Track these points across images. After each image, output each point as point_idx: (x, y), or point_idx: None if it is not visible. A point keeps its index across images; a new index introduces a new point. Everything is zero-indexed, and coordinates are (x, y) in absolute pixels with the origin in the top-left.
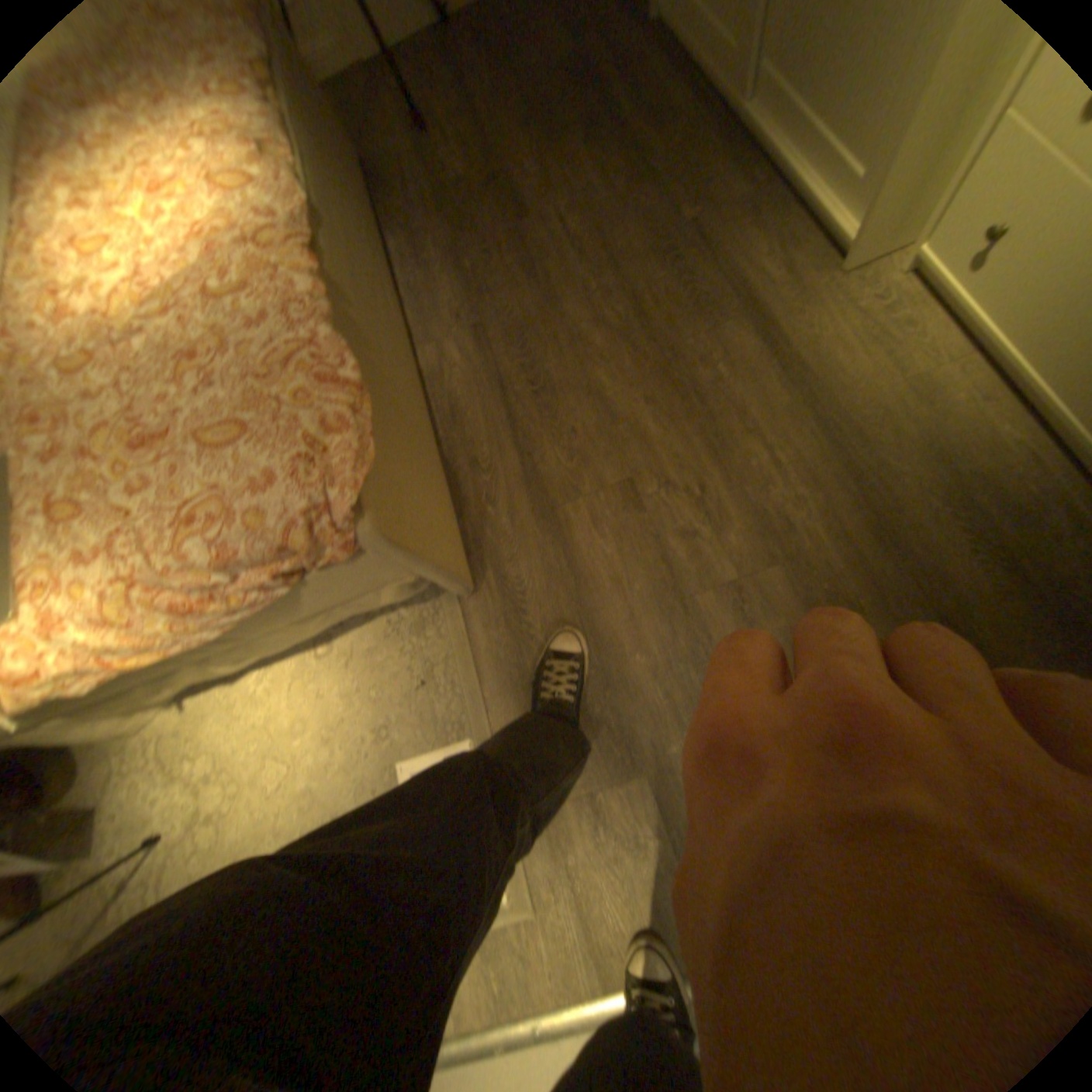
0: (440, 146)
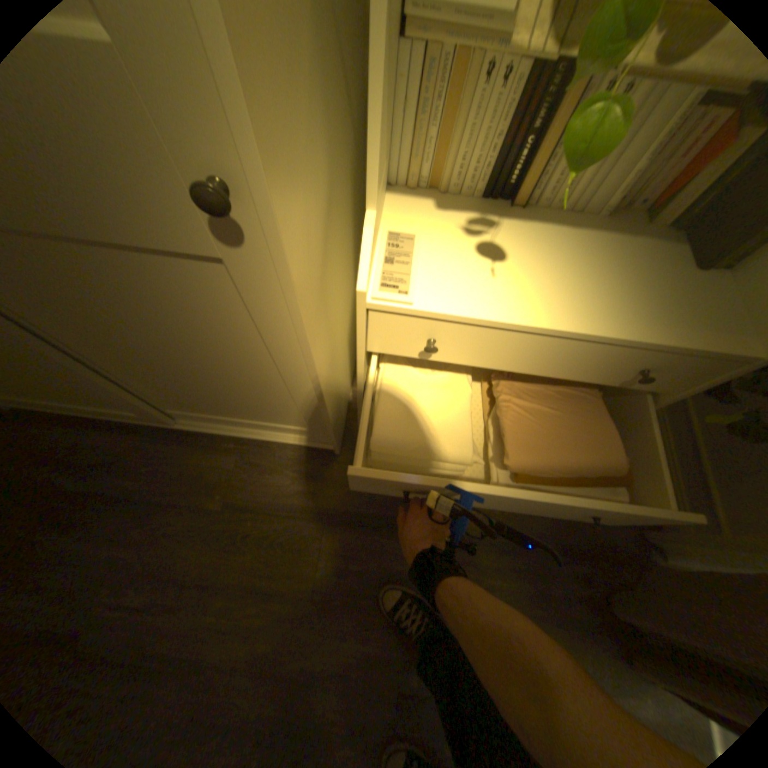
0: None
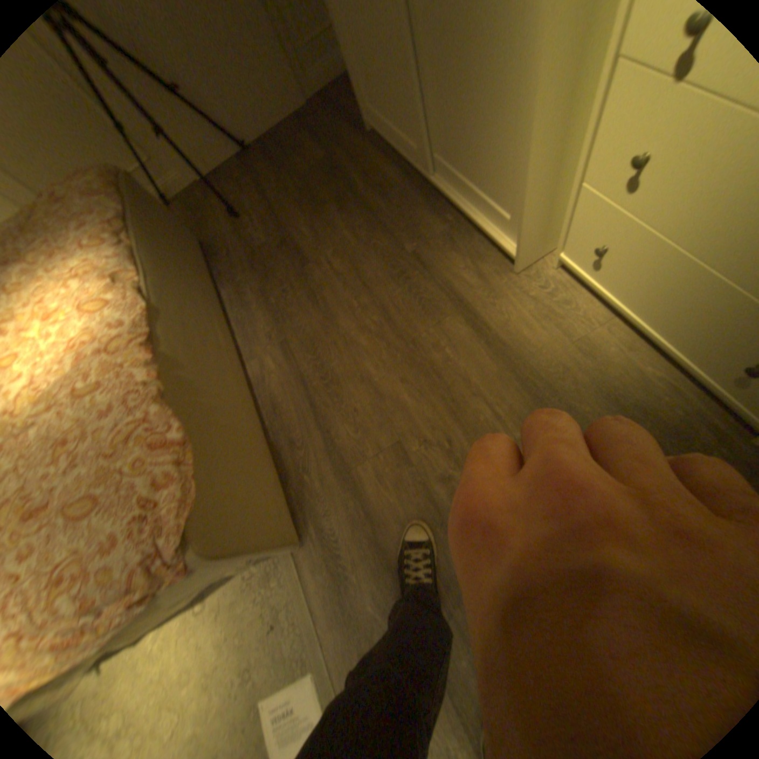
0: (250, 225)
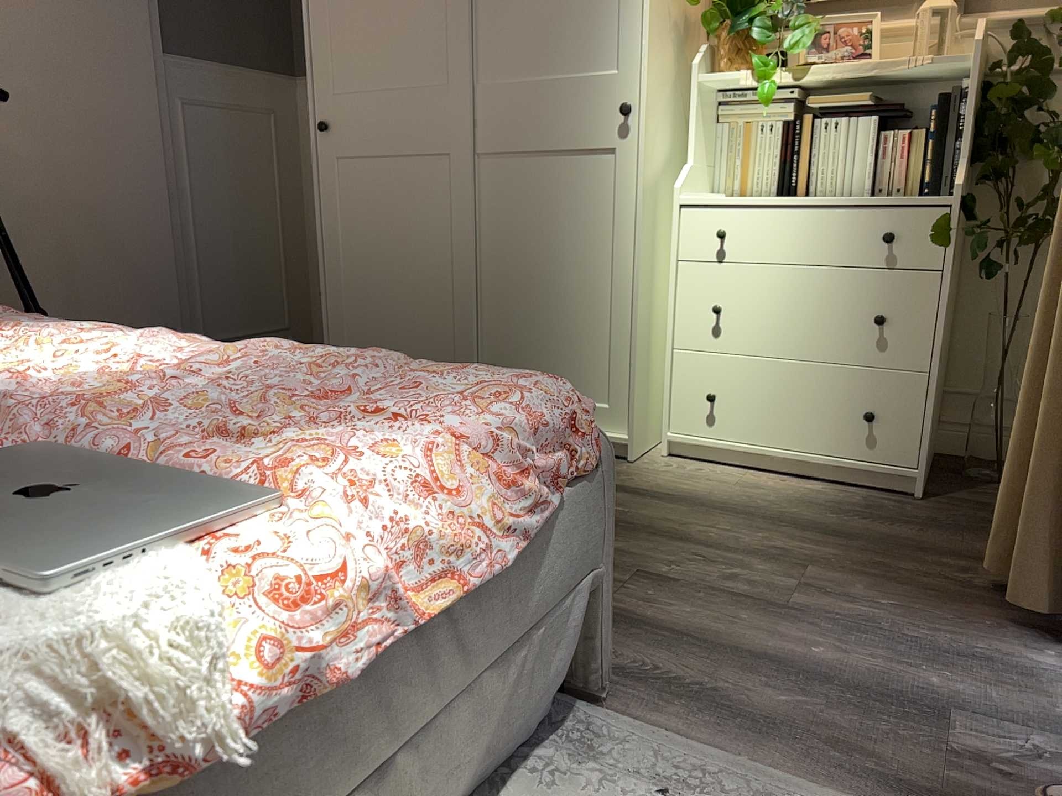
0: None
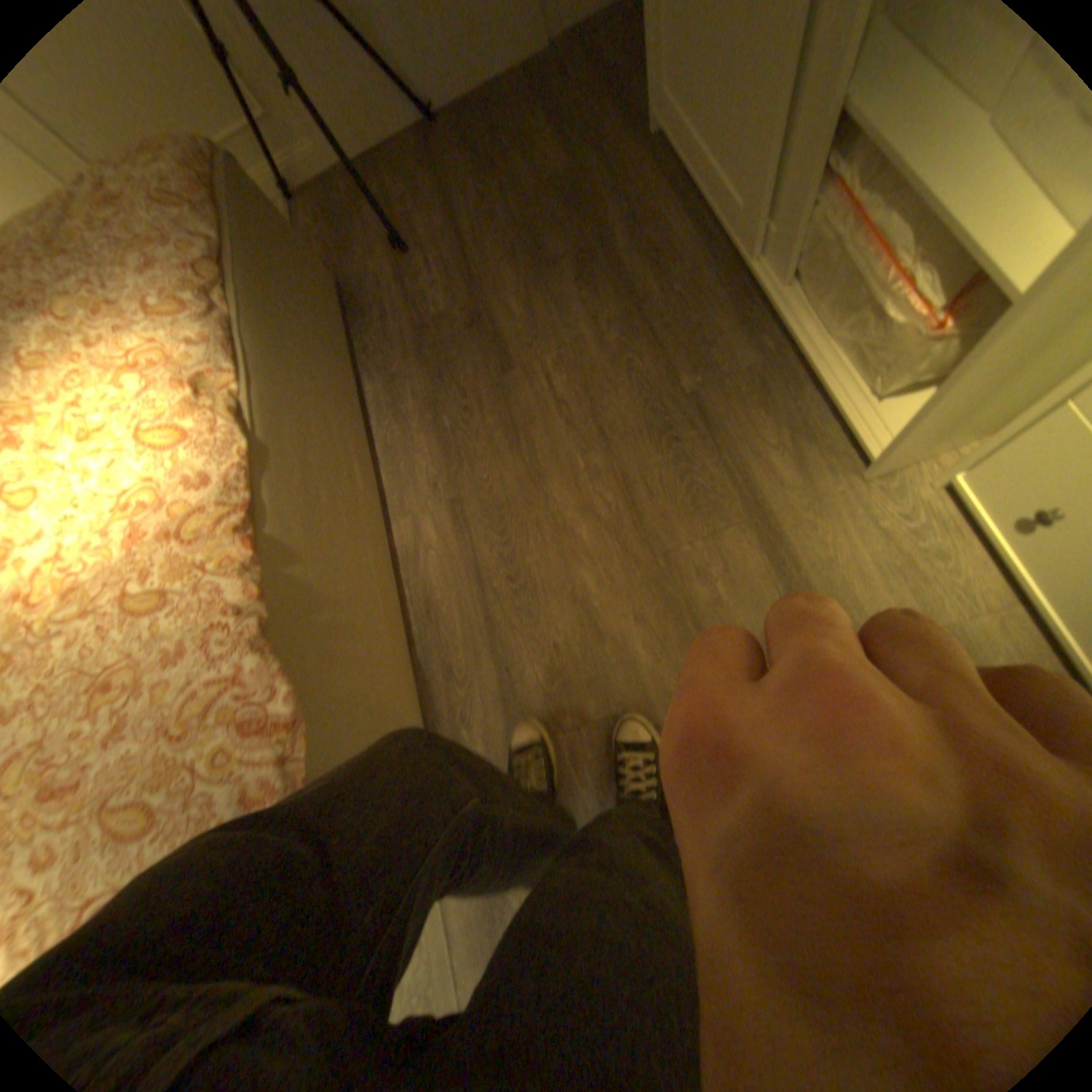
0: (424, 272)
